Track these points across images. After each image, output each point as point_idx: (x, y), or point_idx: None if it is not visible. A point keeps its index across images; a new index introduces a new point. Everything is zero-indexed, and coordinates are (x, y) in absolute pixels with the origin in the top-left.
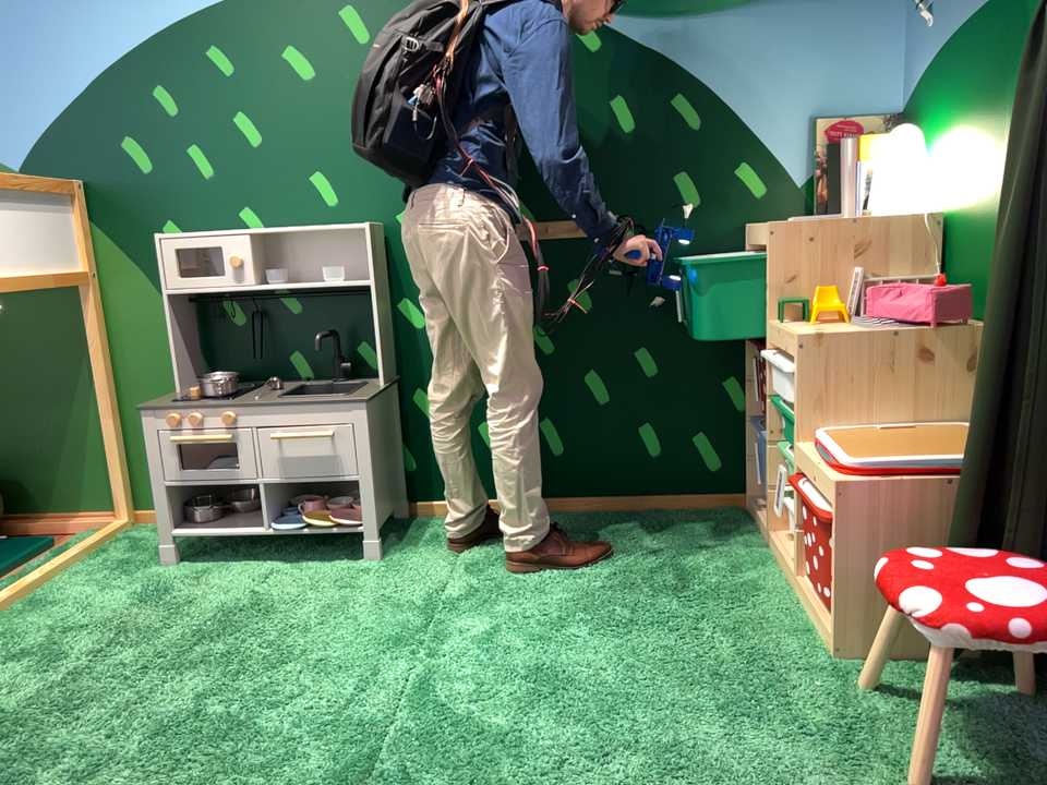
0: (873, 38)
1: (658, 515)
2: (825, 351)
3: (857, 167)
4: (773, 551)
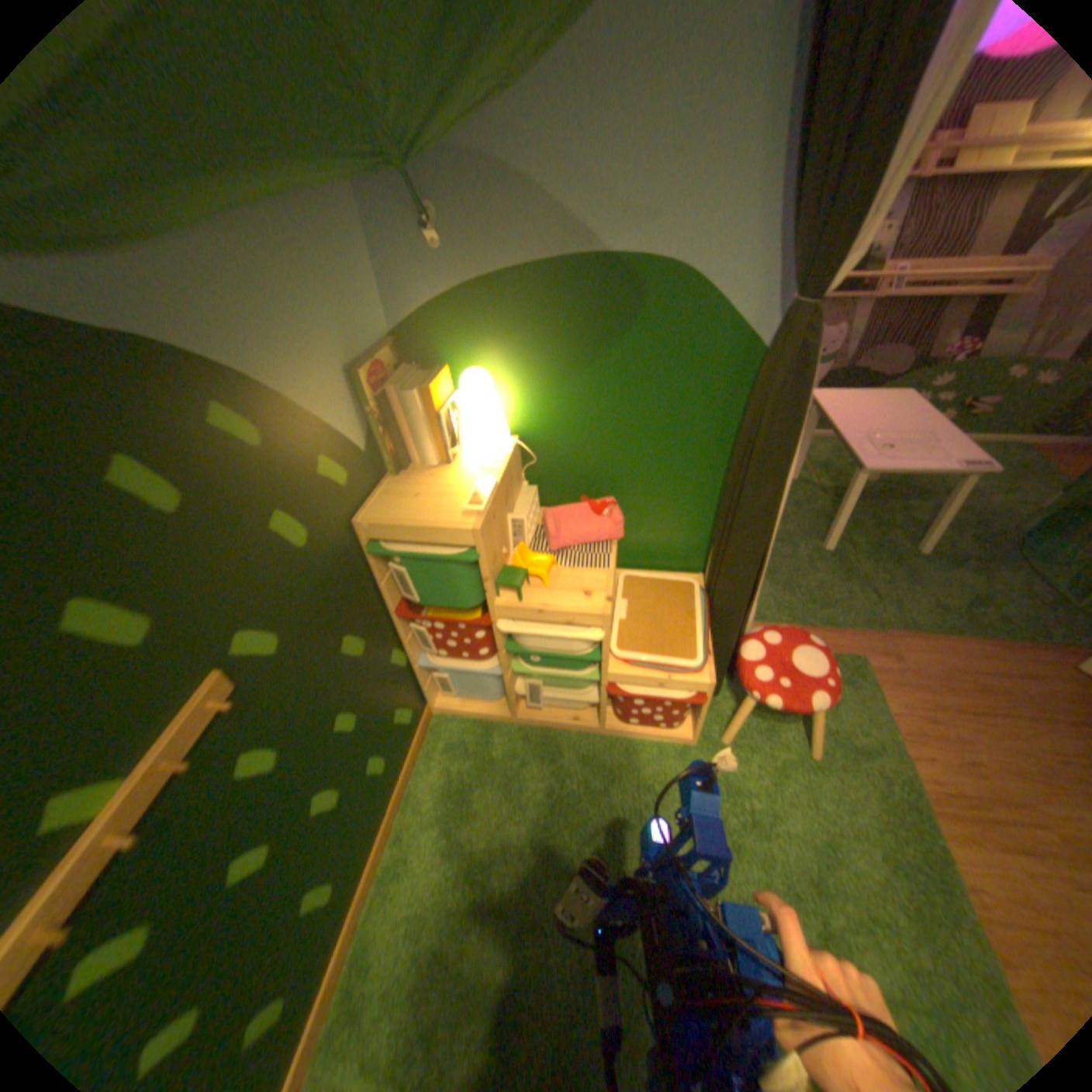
0: (353, 249)
1: (416, 794)
2: (612, 606)
3: (443, 417)
4: (532, 723)
